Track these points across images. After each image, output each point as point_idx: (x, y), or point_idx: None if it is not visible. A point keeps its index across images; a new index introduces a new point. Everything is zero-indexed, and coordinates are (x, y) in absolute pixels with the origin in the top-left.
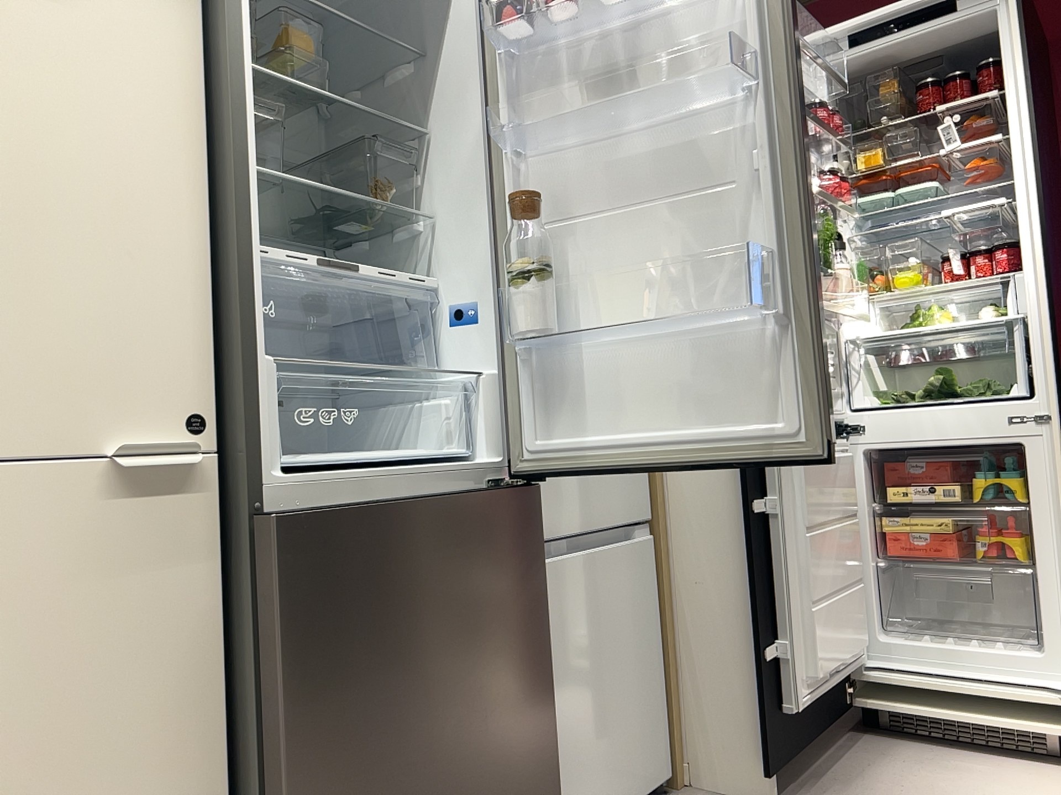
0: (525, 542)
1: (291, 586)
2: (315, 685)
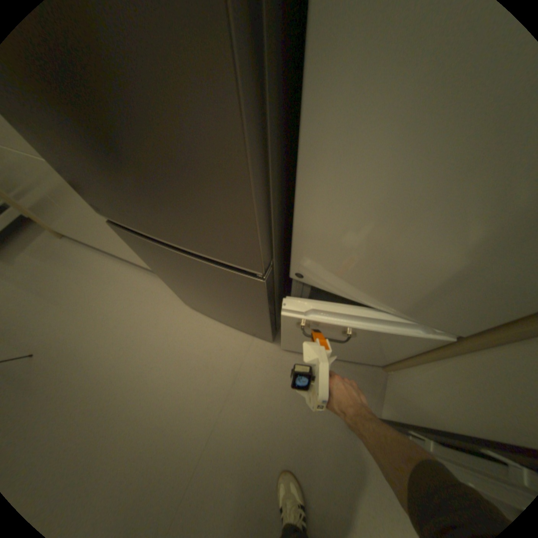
0: (248, 288)
1: (128, 241)
2: (152, 264)
